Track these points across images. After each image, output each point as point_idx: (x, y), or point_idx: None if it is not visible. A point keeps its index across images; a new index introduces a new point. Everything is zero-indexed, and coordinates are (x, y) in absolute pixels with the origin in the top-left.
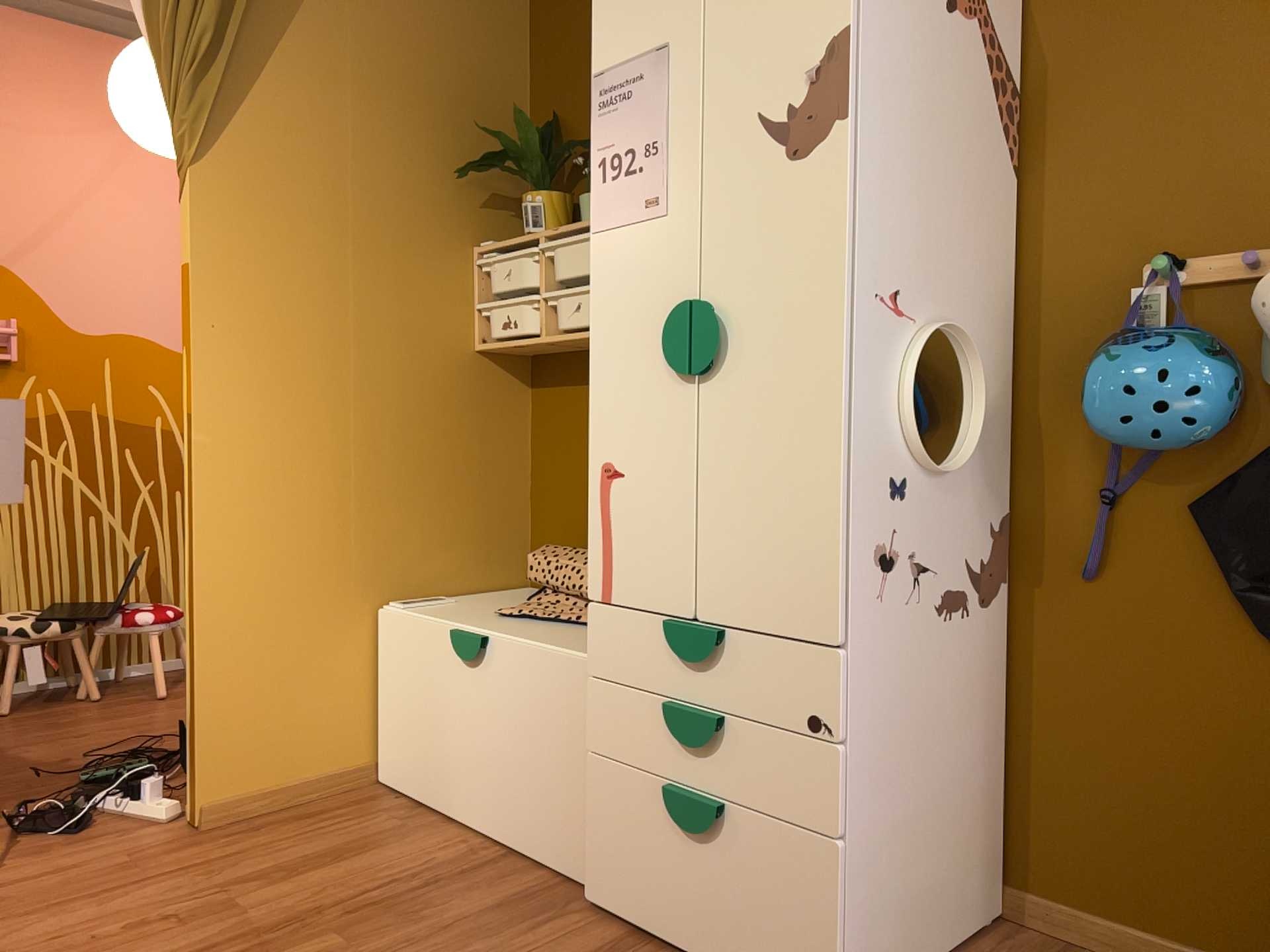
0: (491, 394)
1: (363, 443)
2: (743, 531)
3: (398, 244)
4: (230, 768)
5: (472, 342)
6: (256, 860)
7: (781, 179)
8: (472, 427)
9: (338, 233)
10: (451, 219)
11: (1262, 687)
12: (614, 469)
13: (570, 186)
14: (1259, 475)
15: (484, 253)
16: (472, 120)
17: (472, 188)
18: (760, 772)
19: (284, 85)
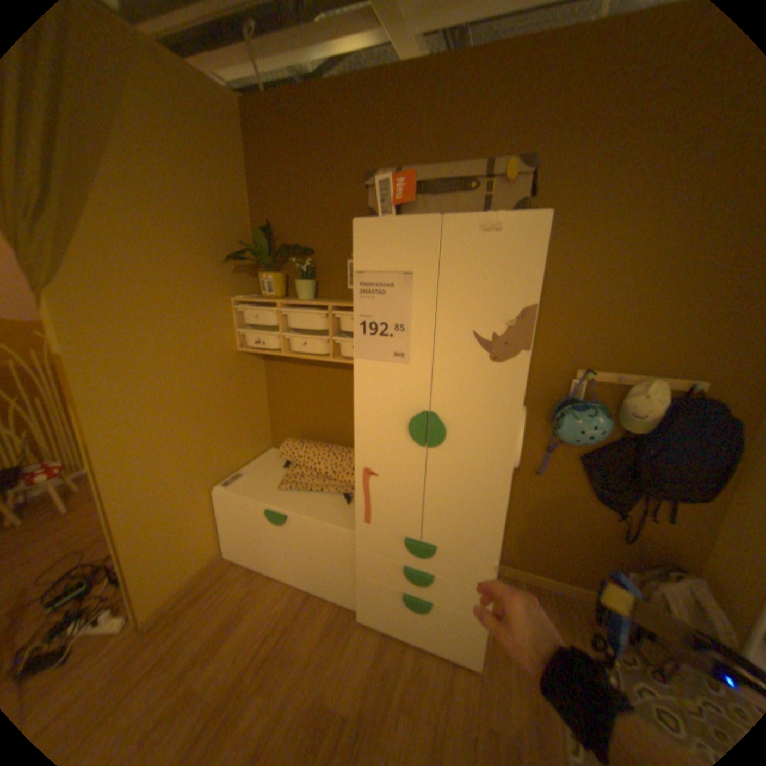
0: (248, 369)
1: (191, 418)
2: (449, 513)
3: (192, 306)
4: (153, 595)
5: (237, 347)
6: (189, 646)
7: (485, 369)
8: (241, 388)
9: (157, 309)
10: (218, 284)
11: (593, 513)
12: (372, 471)
13: (281, 264)
14: (611, 455)
15: (239, 303)
16: (221, 224)
17: (226, 265)
18: (451, 595)
19: (102, 216)
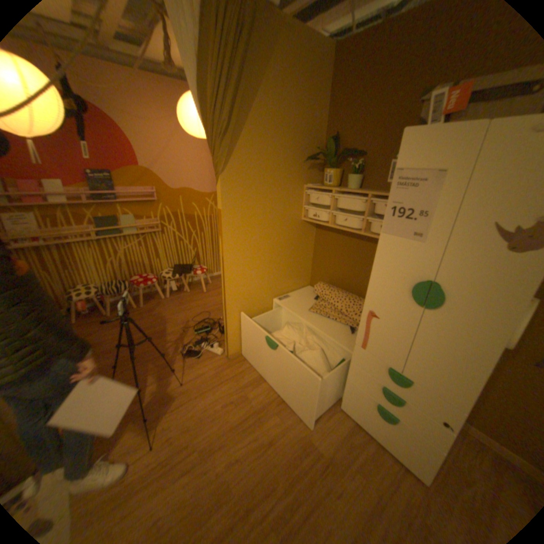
0: (305, 233)
1: (269, 256)
2: (431, 362)
3: (282, 189)
4: (236, 345)
5: (301, 217)
6: (248, 376)
7: (499, 256)
8: (299, 244)
9: (264, 189)
10: (298, 176)
11: None
12: (375, 315)
13: (340, 163)
14: None
15: (308, 188)
16: (307, 136)
17: (305, 163)
18: (417, 421)
19: (248, 135)
